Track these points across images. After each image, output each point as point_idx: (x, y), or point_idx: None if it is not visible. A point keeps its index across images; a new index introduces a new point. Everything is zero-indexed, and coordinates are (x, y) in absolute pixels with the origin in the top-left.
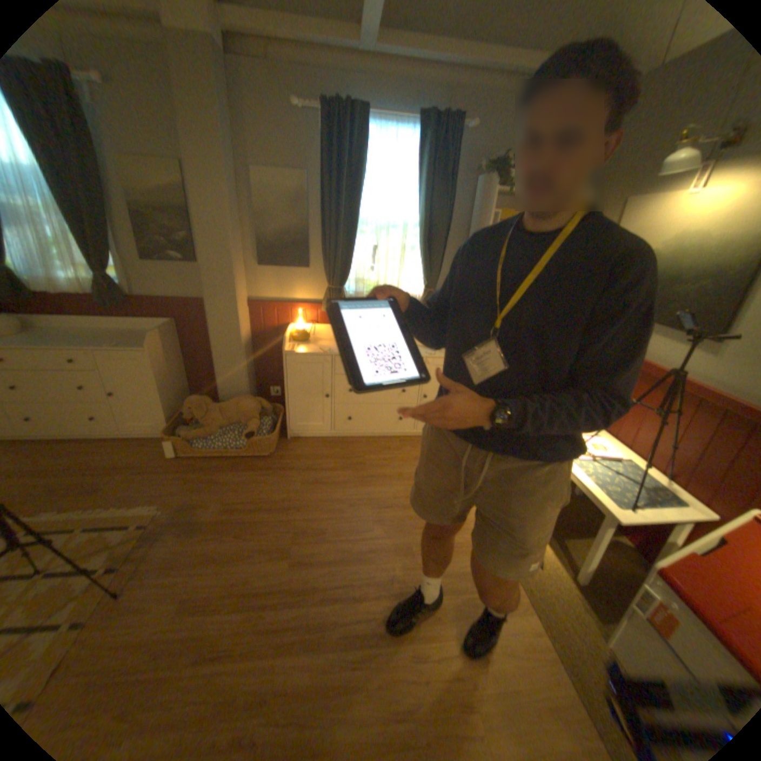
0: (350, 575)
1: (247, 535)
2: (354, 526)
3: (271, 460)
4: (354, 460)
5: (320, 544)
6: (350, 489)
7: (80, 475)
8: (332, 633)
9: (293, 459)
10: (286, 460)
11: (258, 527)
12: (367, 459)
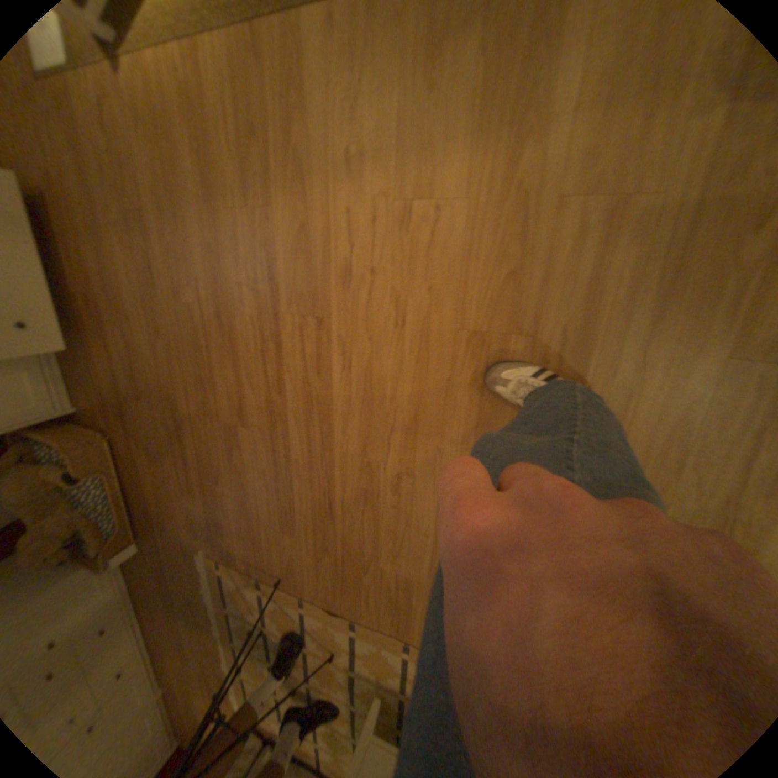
0: (245, 349)
1: (208, 468)
2: (180, 329)
3: (108, 433)
4: (77, 309)
5: (209, 383)
6: (126, 325)
7: (166, 613)
8: (308, 385)
9: (99, 404)
10: (102, 414)
11: (197, 456)
12: (70, 284)
